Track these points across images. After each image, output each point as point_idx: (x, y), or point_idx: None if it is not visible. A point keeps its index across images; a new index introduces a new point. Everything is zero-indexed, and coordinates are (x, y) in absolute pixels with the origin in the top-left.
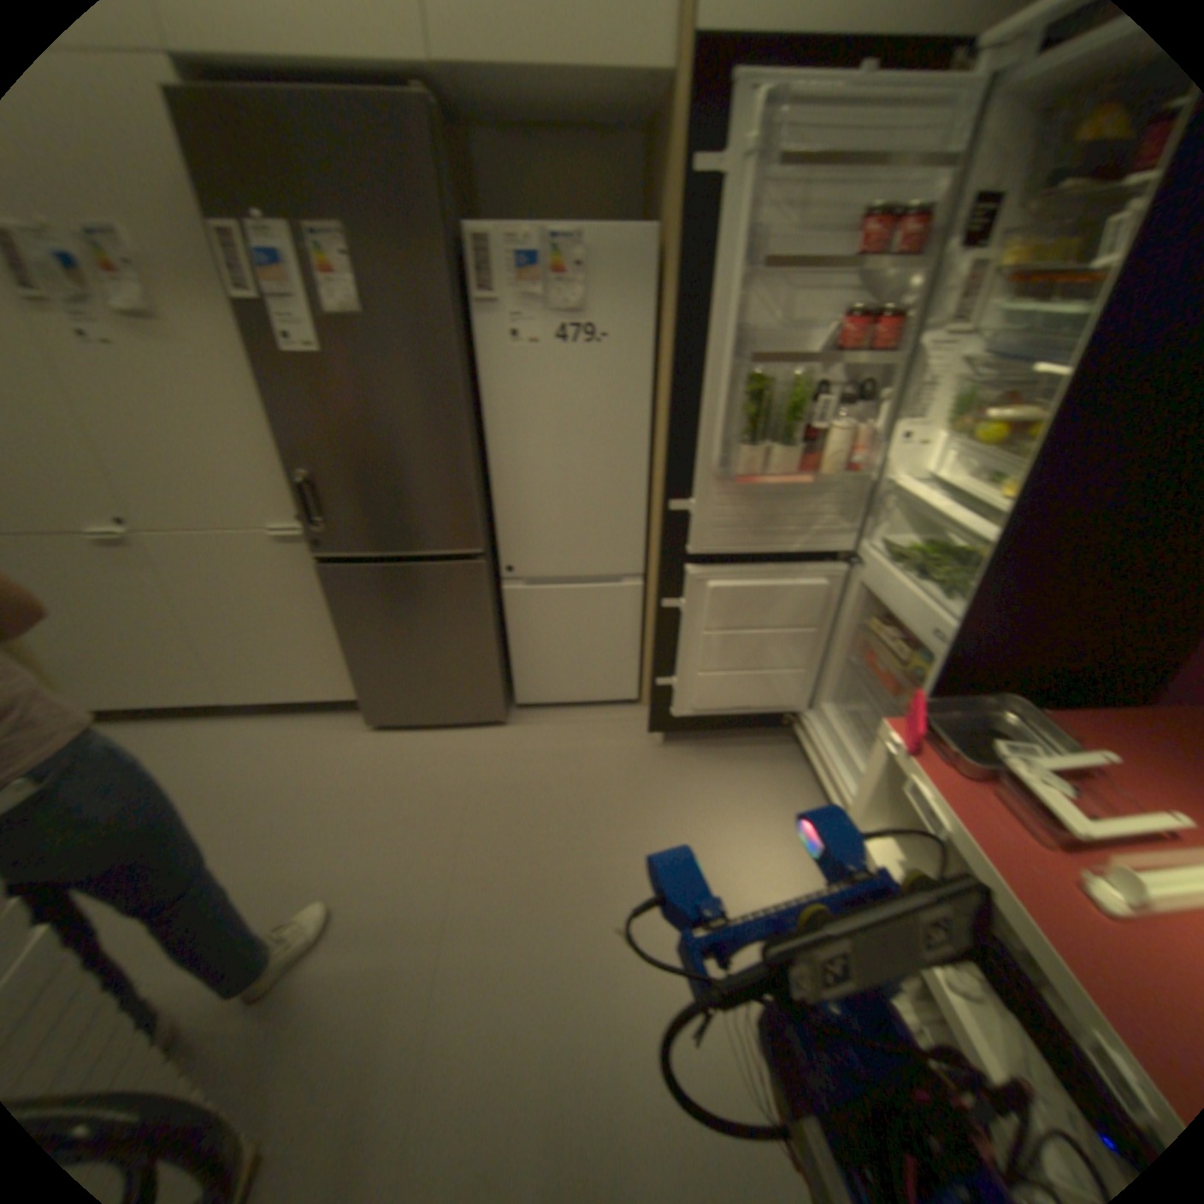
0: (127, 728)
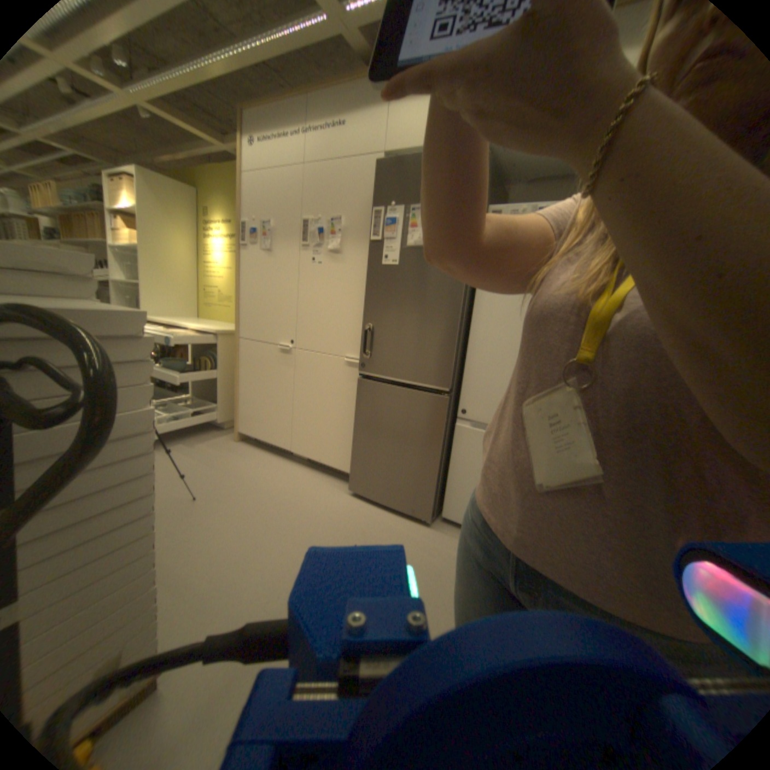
0: (249, 448)
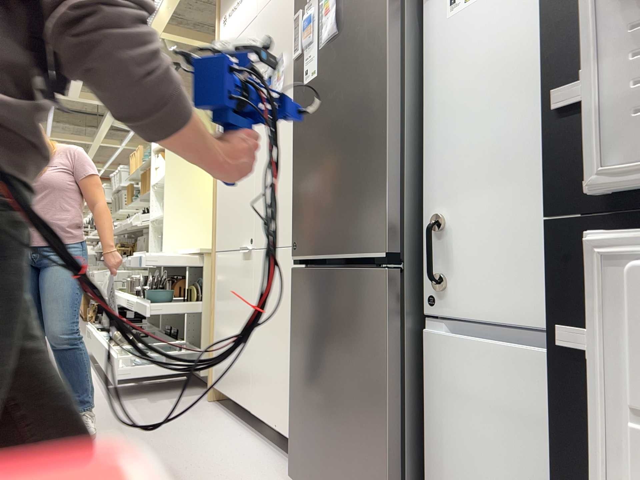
0: (217, 410)
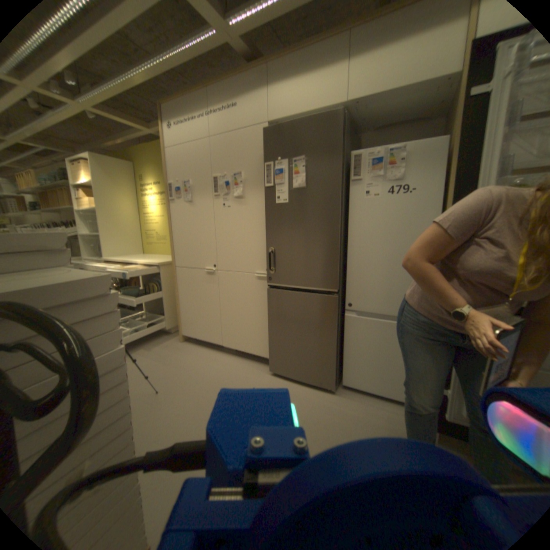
0: (191, 346)
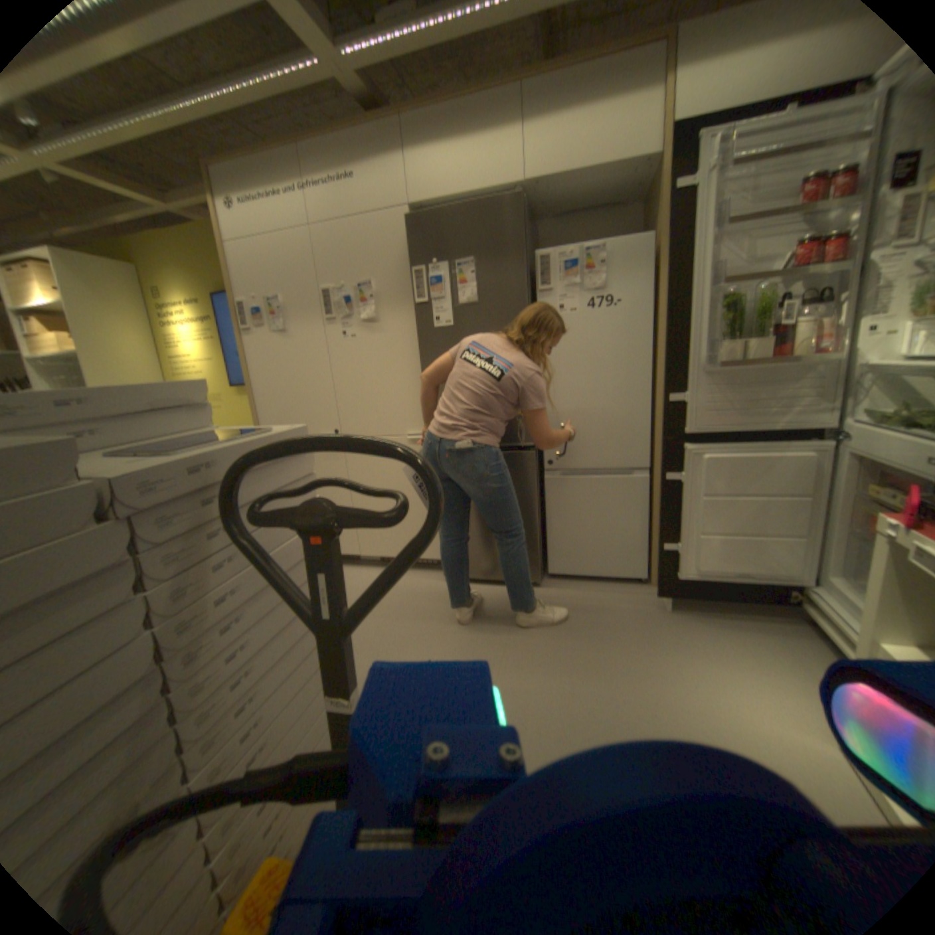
0: None
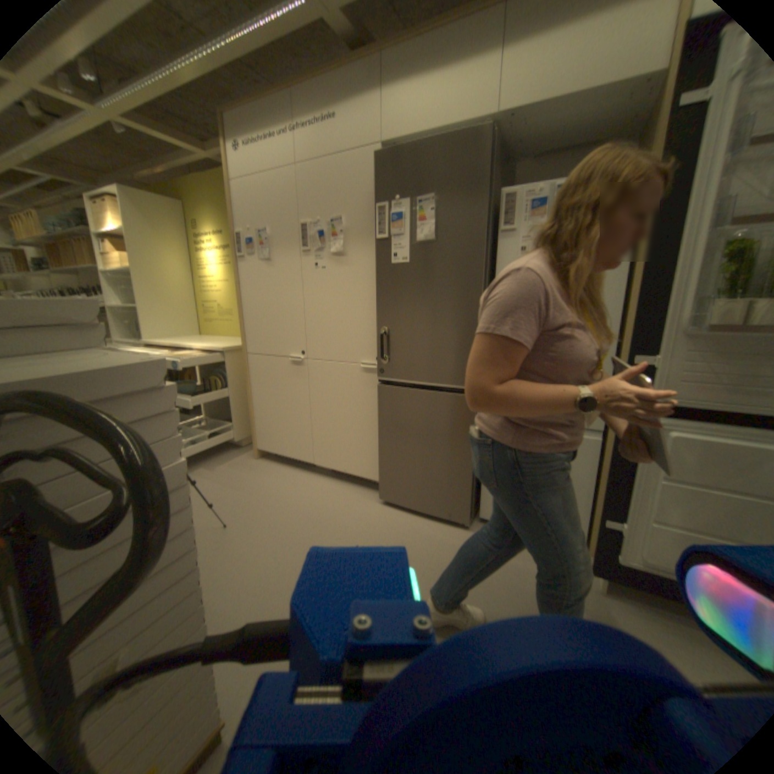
0: (270, 464)
